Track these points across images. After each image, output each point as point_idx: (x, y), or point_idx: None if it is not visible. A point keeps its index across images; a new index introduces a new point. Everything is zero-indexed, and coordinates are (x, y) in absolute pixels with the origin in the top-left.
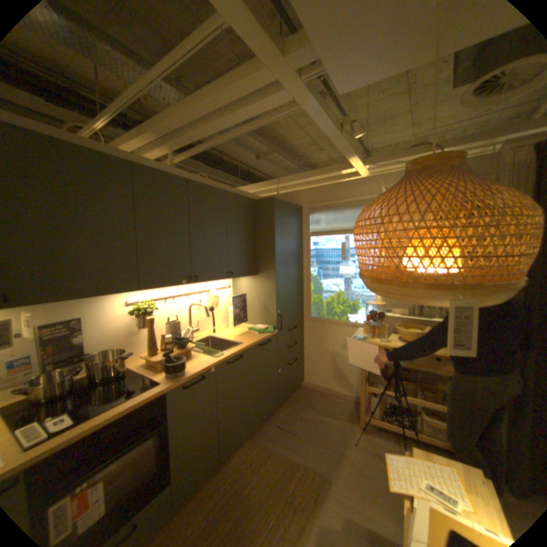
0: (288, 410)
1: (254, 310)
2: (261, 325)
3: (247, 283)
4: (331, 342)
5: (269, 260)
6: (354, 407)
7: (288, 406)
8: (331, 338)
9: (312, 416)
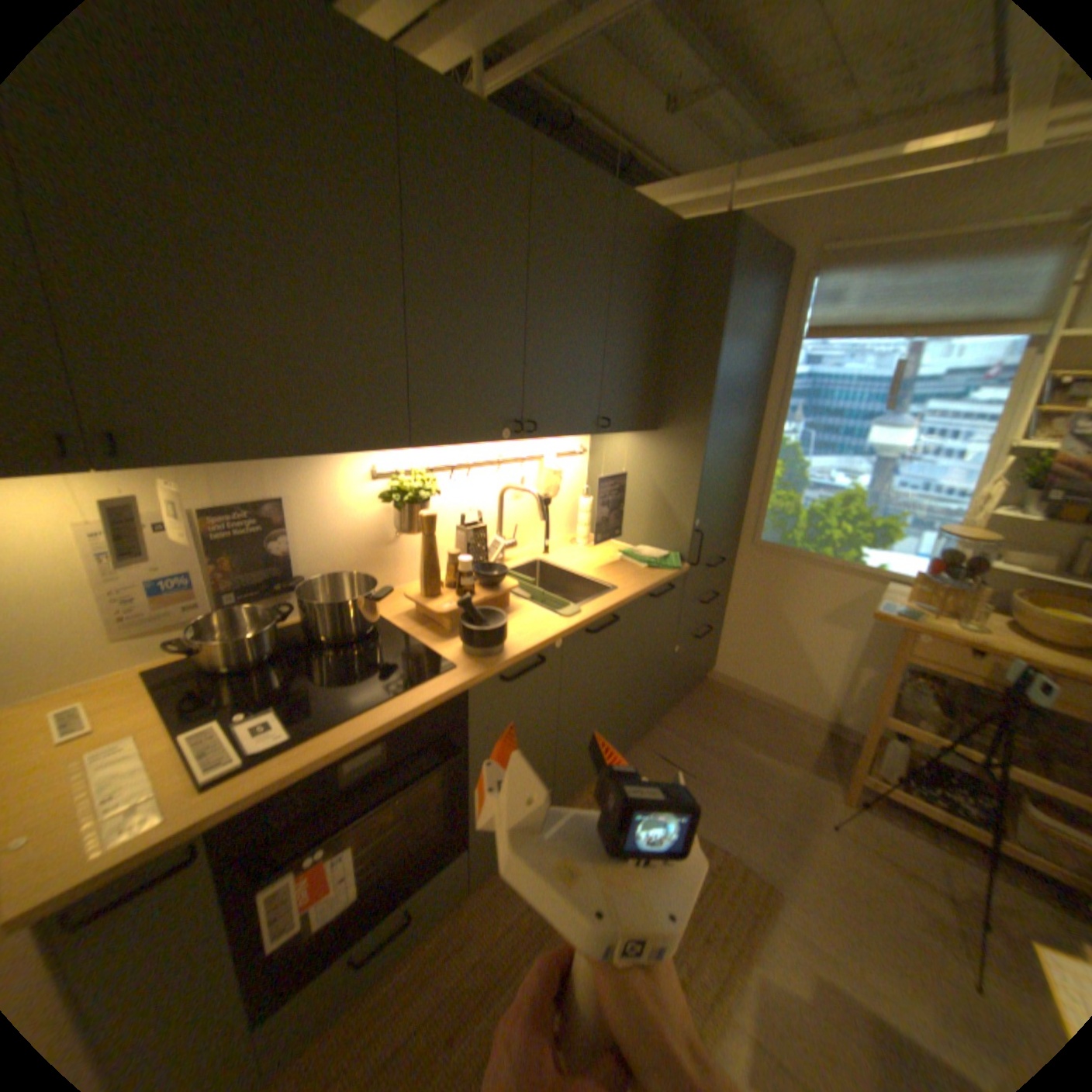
0: (681, 724)
1: (637, 513)
2: (649, 546)
3: (626, 446)
4: (801, 603)
5: (695, 394)
6: (828, 741)
7: (679, 715)
8: (803, 594)
9: (734, 745)
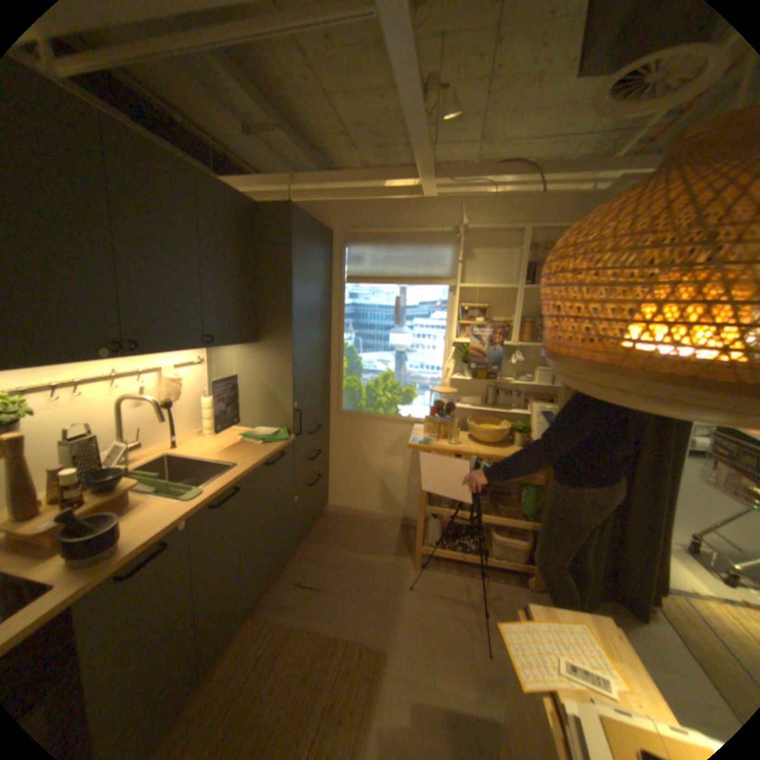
0: (308, 552)
1: (252, 403)
2: (264, 427)
3: (237, 355)
4: (372, 446)
5: (280, 317)
6: (401, 531)
7: (307, 546)
8: (372, 440)
9: (345, 555)
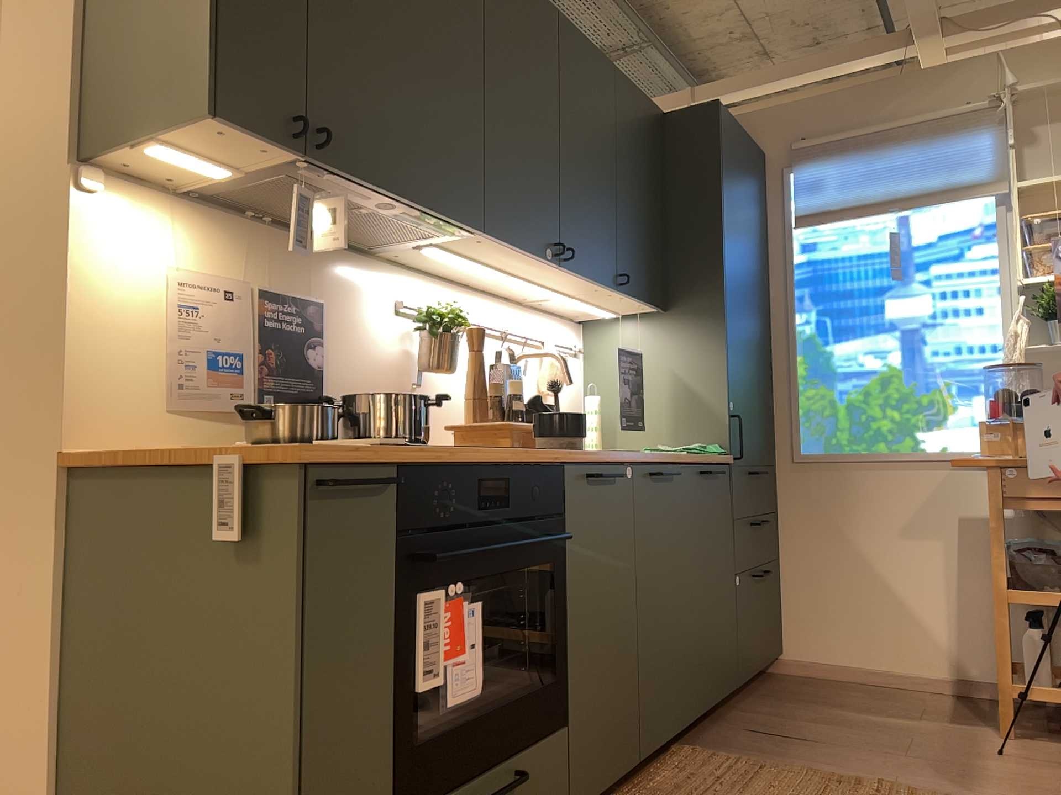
0: (763, 705)
1: (658, 410)
2: (679, 446)
3: (632, 336)
4: (868, 520)
5: (704, 264)
6: (956, 700)
7: (757, 700)
8: (868, 508)
9: (841, 713)
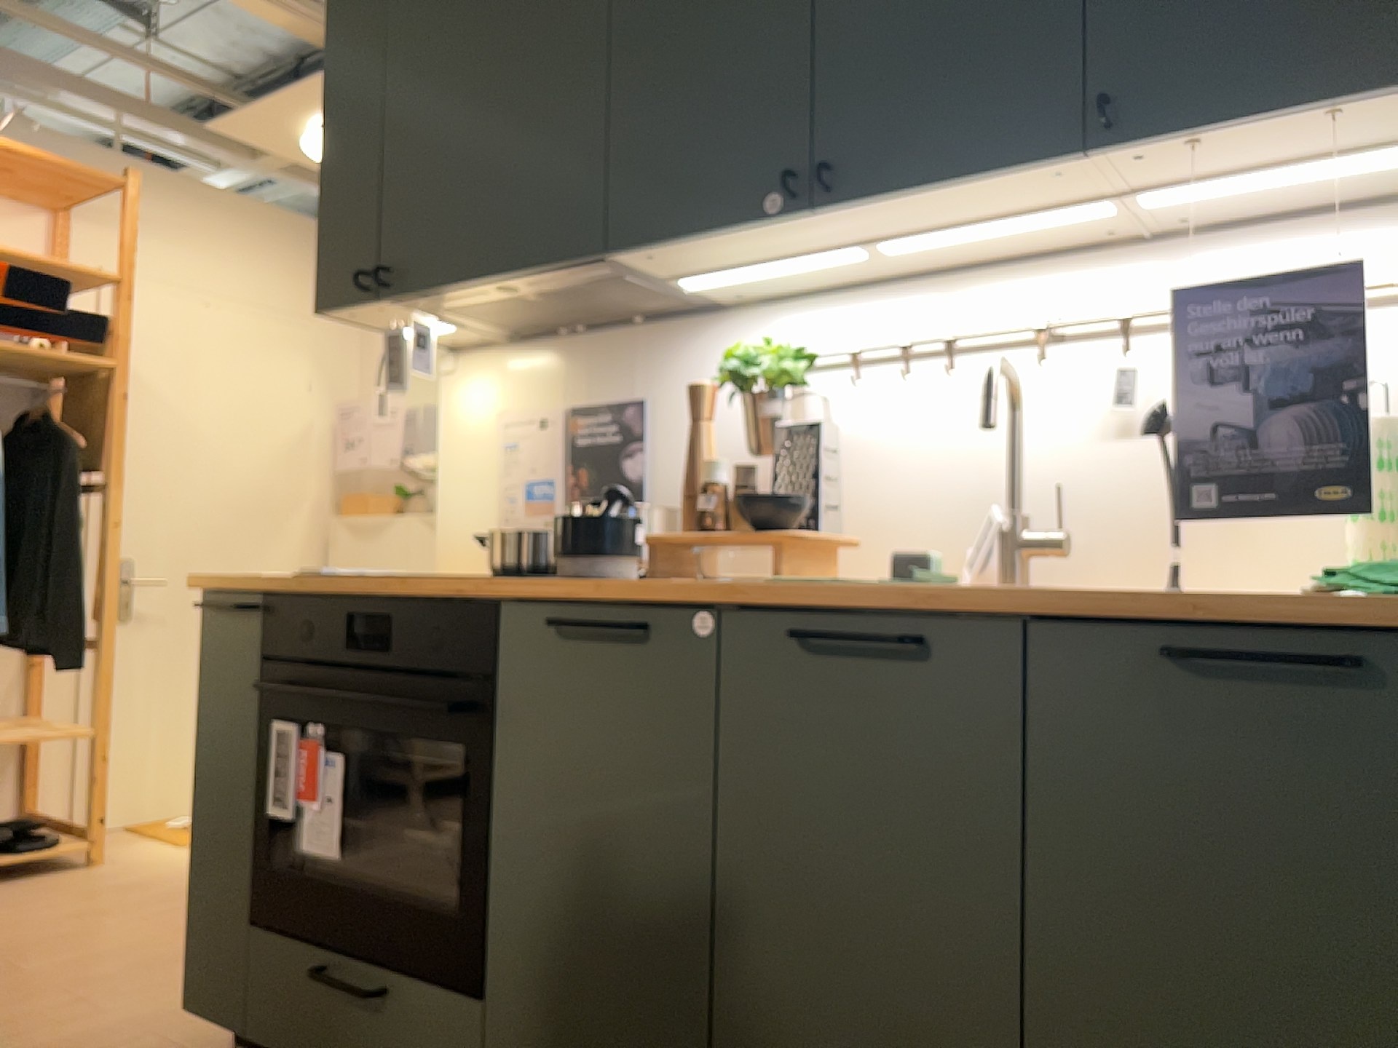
0: None
1: None
2: None
3: None
4: None
5: None
6: None
7: None
8: None
9: None
